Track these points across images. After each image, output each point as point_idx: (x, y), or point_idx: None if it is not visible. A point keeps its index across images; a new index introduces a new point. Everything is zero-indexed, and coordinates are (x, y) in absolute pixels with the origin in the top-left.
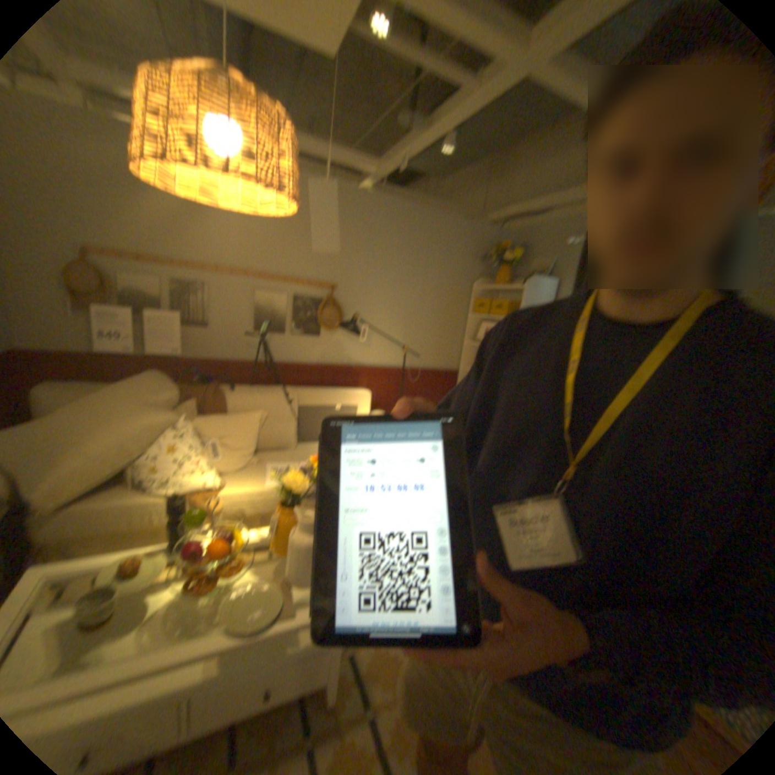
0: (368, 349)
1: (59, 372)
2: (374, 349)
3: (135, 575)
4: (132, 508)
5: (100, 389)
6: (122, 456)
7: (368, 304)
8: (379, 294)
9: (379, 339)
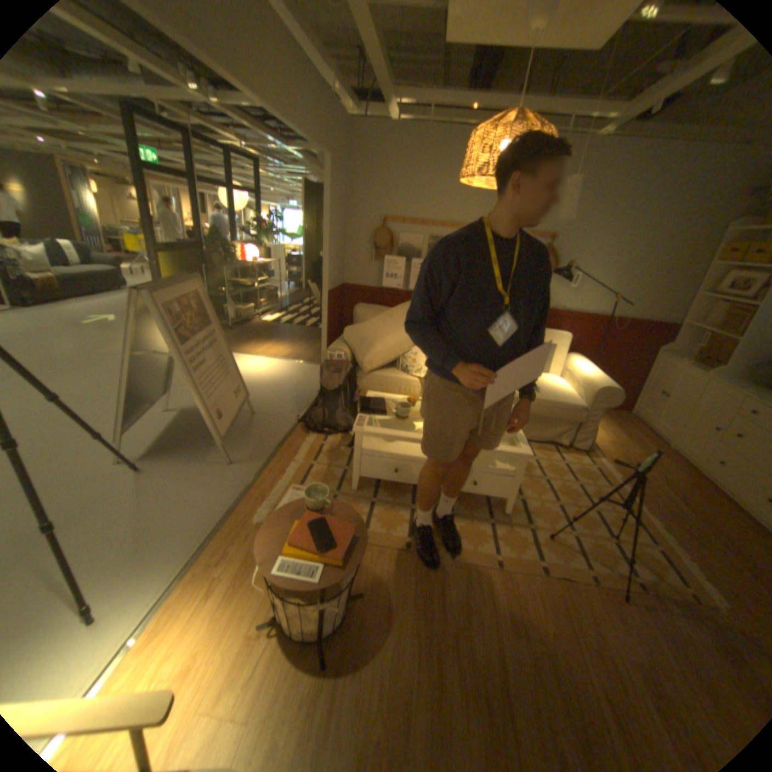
0: (577, 294)
1: (362, 298)
2: (584, 295)
3: (413, 406)
4: (402, 380)
5: (385, 310)
6: (396, 351)
7: (586, 251)
8: (600, 241)
9: (591, 285)
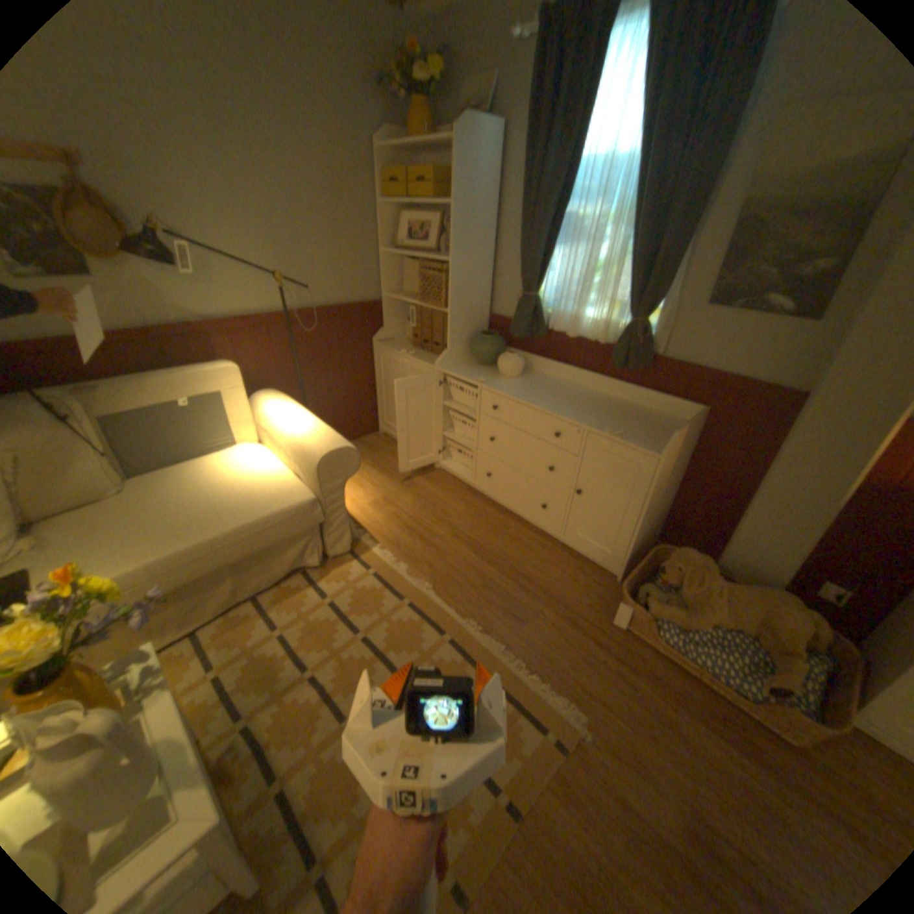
0: (211, 282)
1: None
2: (224, 282)
3: None
4: None
5: None
6: None
7: (175, 190)
8: (192, 166)
9: (226, 261)
